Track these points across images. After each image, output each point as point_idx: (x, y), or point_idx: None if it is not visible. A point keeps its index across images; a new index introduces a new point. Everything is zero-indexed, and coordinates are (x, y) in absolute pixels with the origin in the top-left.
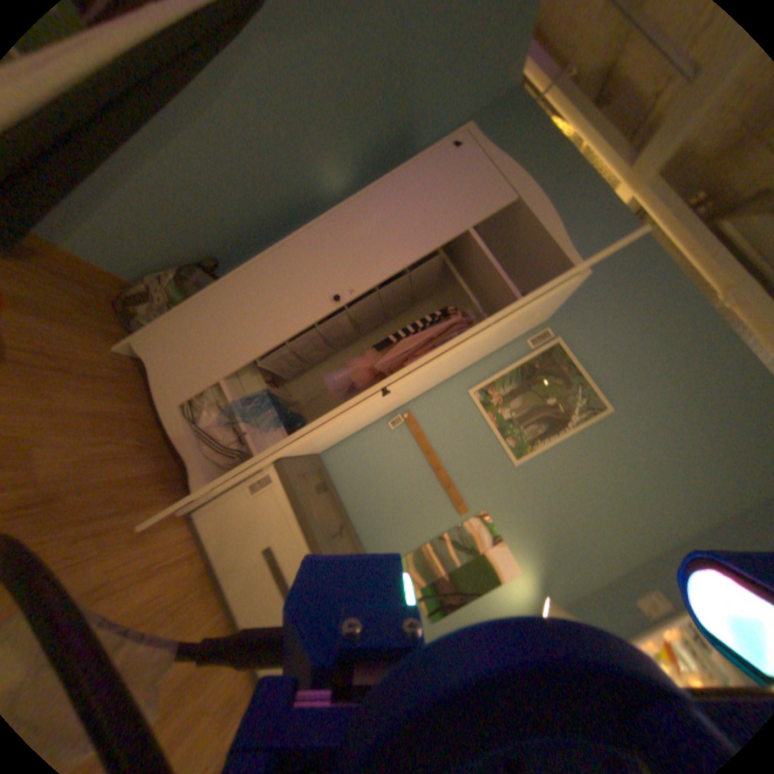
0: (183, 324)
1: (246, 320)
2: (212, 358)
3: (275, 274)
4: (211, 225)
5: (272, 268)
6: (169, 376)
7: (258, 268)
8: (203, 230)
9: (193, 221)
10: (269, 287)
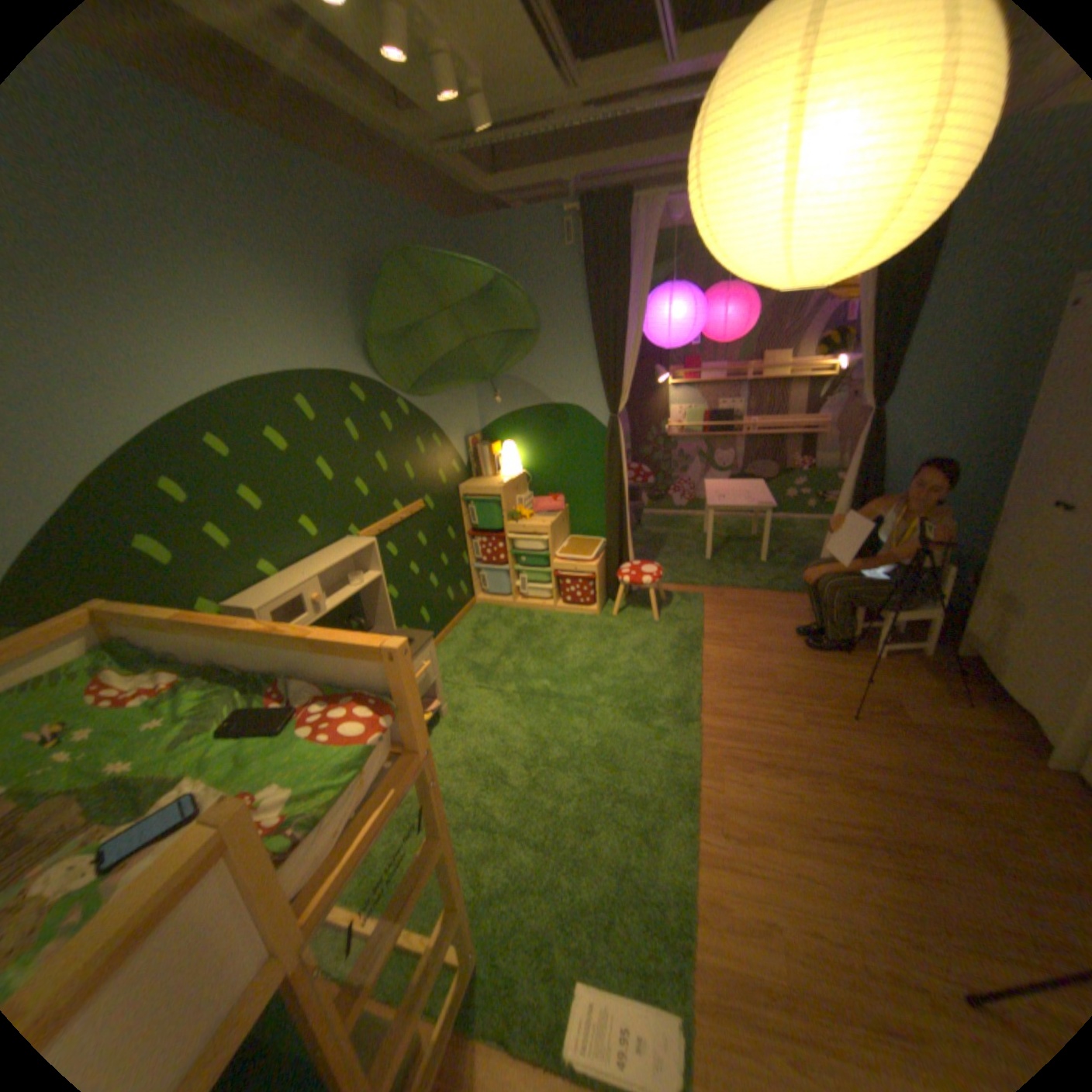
0: (982, 606)
1: (1012, 573)
2: (1008, 618)
3: (1012, 524)
4: (985, 525)
5: (1008, 521)
6: (992, 650)
7: (1001, 529)
8: (982, 533)
9: (967, 532)
10: (1013, 537)
